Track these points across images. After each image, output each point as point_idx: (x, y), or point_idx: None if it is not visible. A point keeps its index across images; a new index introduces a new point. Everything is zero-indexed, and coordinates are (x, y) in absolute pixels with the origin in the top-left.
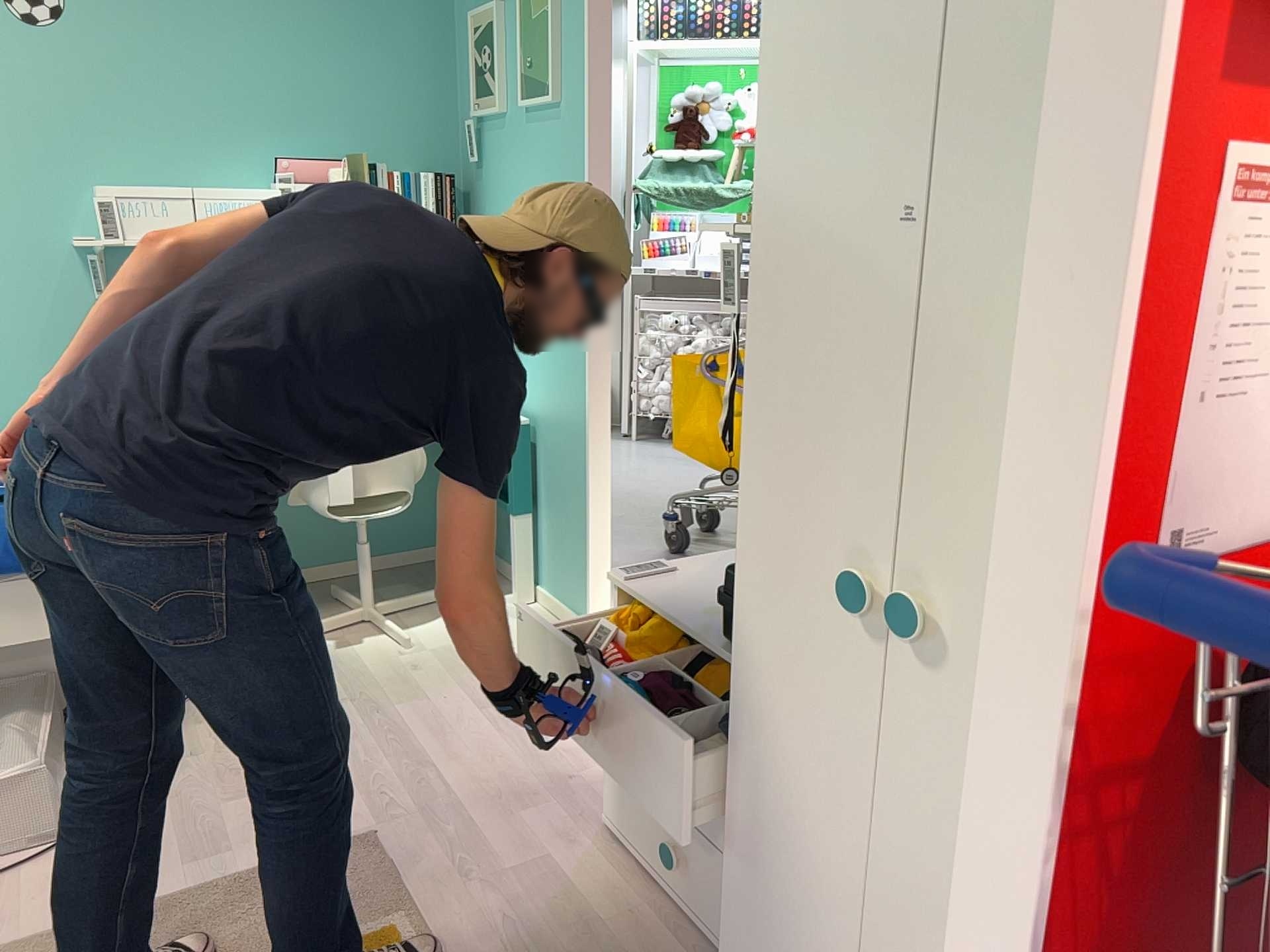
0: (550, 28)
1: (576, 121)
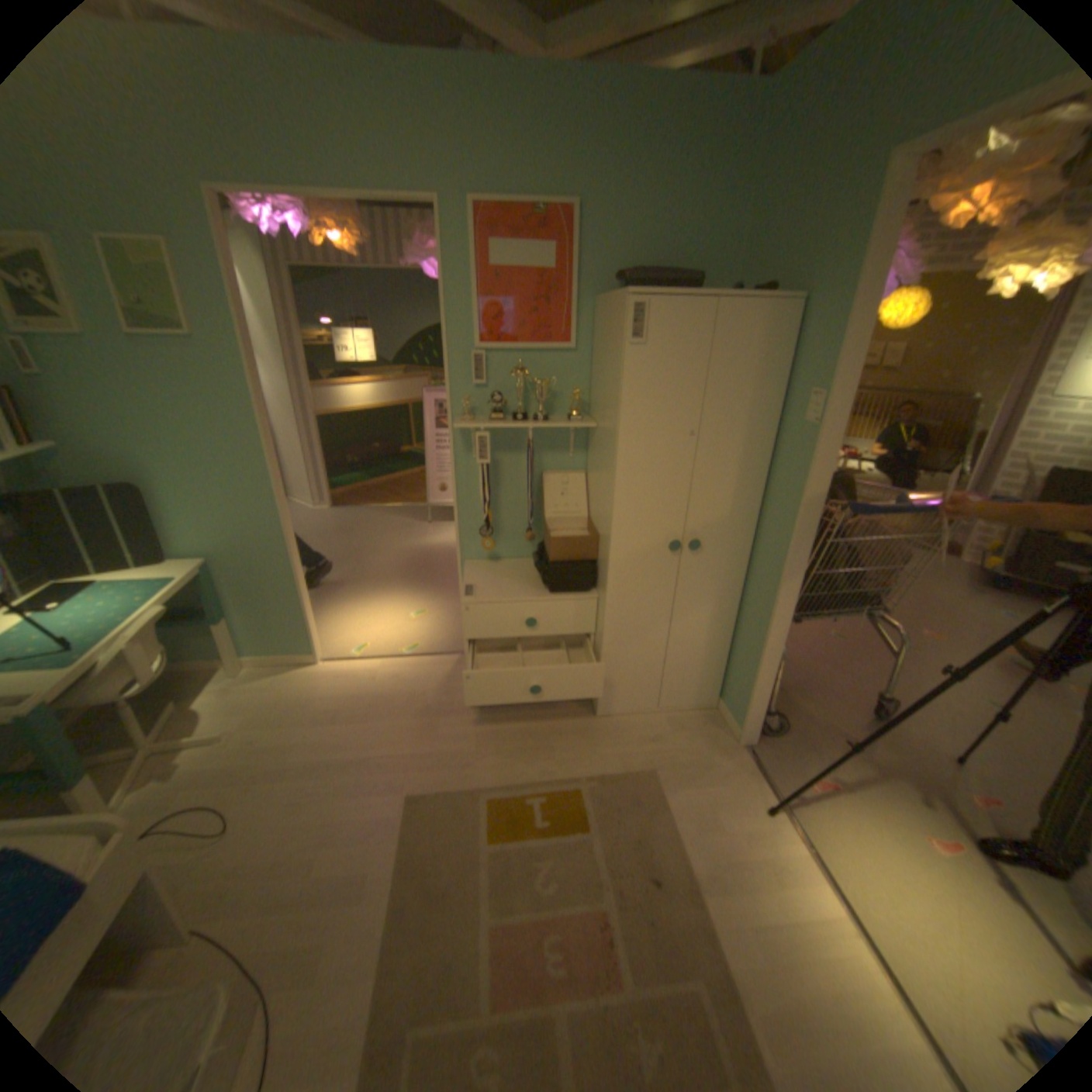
0: (171, 276)
1: (222, 350)
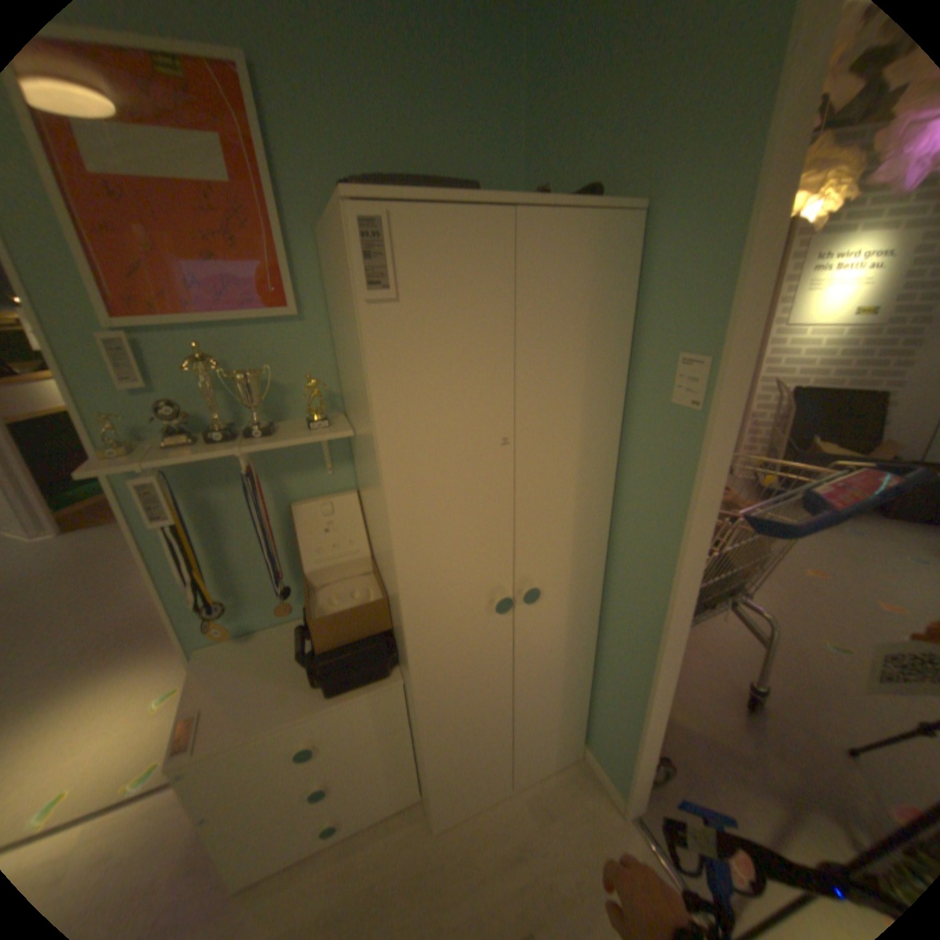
0: None
1: None
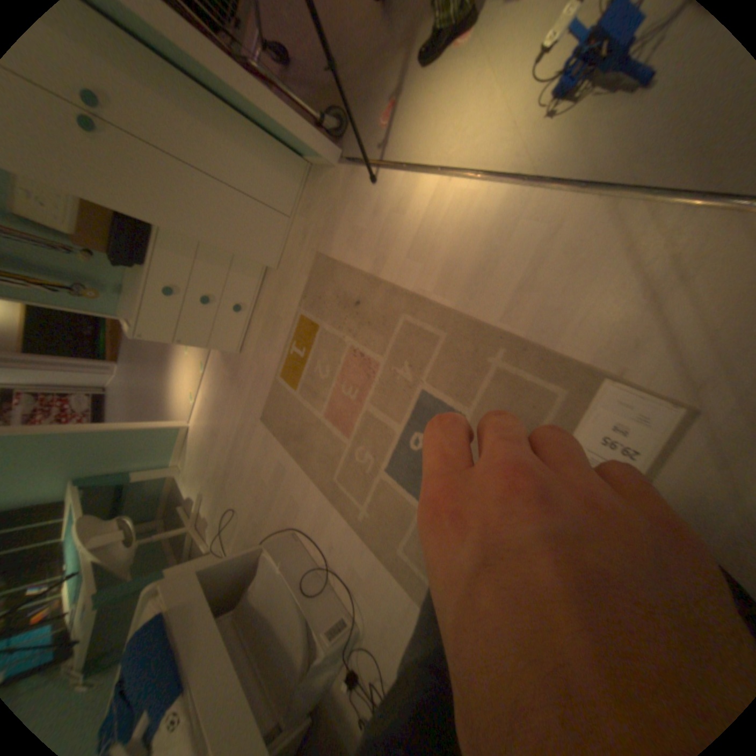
0: None
1: None
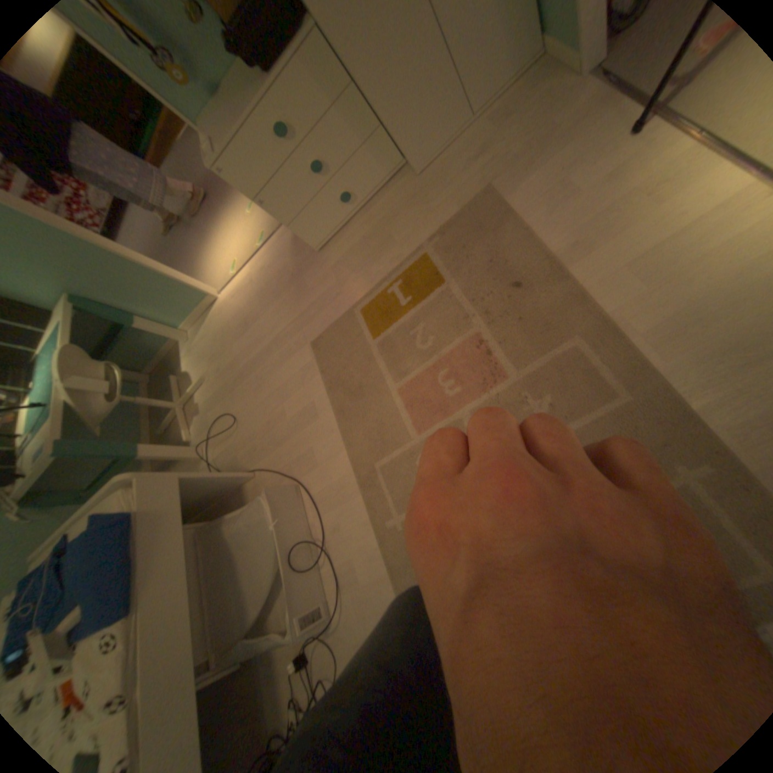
0: None
1: None
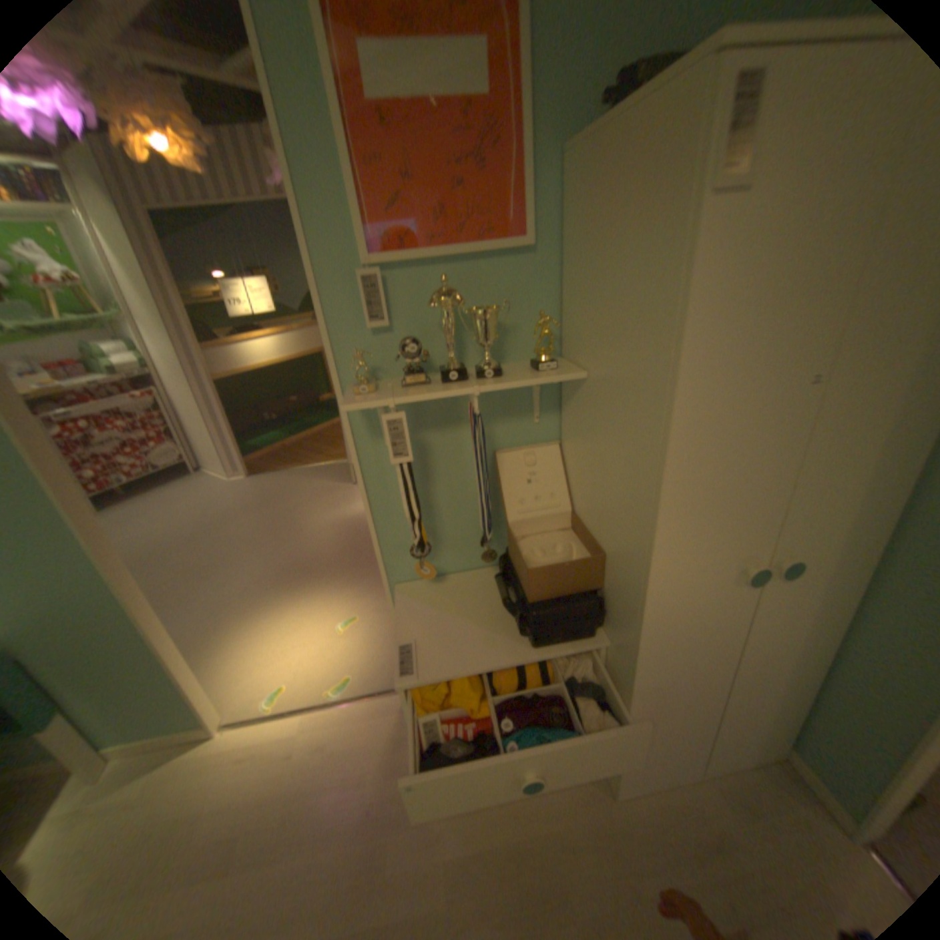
0: None
1: None
